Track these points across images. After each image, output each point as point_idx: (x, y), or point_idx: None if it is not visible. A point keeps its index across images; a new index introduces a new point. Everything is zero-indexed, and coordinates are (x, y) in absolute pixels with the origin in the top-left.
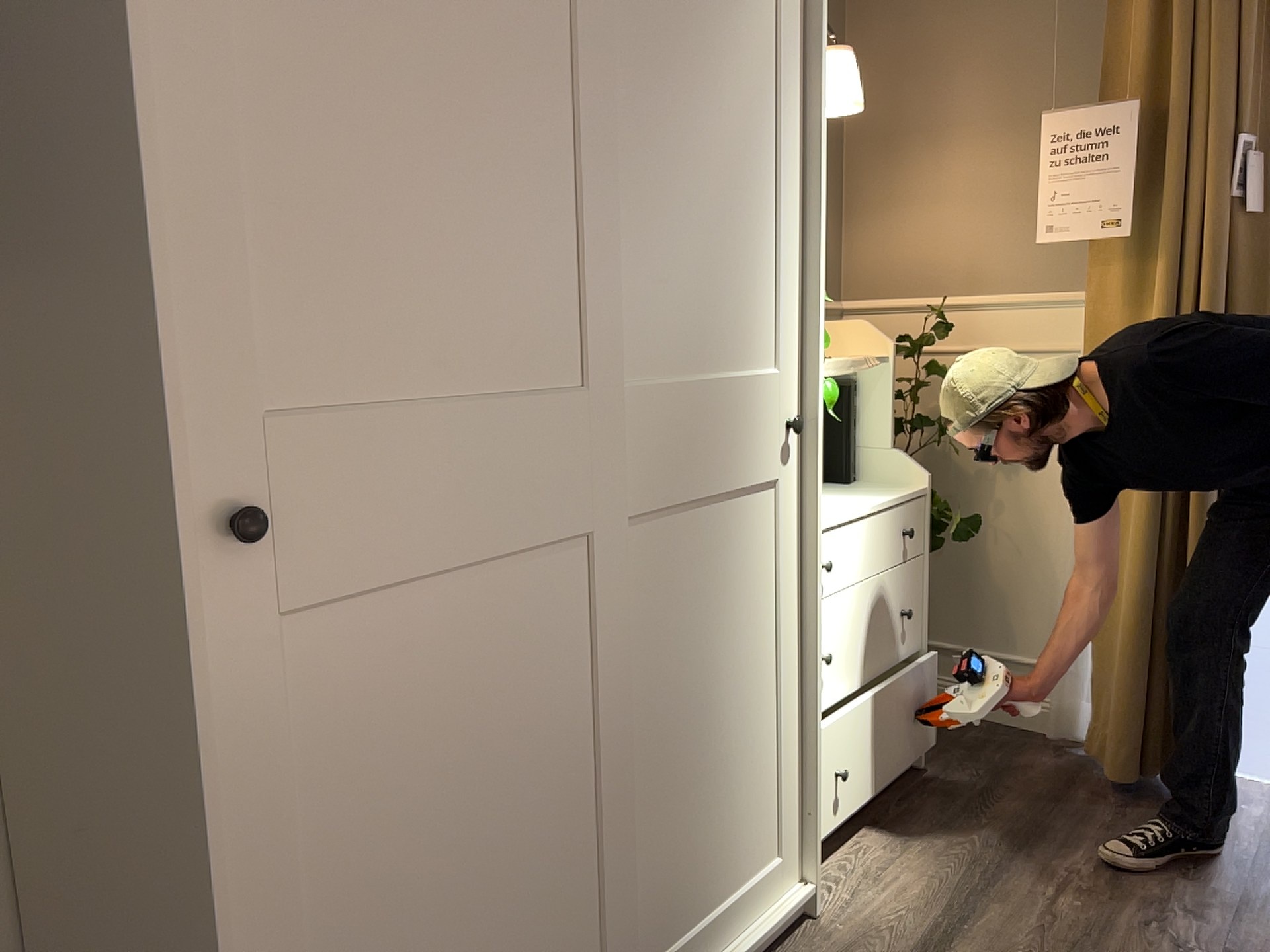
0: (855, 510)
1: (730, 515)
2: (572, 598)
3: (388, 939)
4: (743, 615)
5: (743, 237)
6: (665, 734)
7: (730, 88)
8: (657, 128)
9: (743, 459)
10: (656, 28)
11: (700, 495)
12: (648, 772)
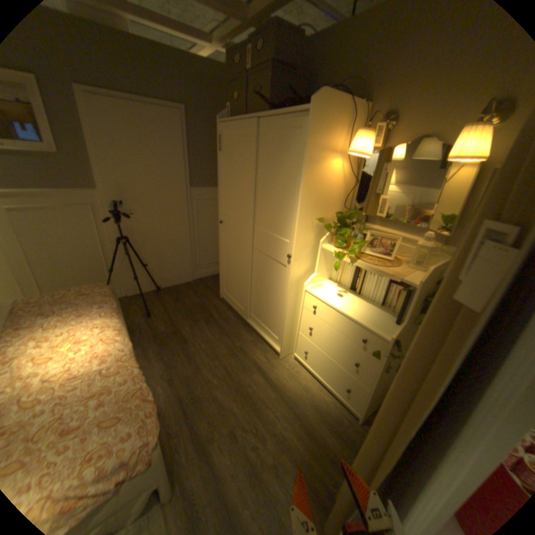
0: (344, 313)
1: (275, 265)
2: (243, 252)
3: (226, 270)
4: (276, 288)
5: (285, 204)
6: (258, 290)
7: (285, 165)
8: (266, 177)
9: (278, 255)
10: (267, 156)
11: (268, 255)
12: (255, 292)
